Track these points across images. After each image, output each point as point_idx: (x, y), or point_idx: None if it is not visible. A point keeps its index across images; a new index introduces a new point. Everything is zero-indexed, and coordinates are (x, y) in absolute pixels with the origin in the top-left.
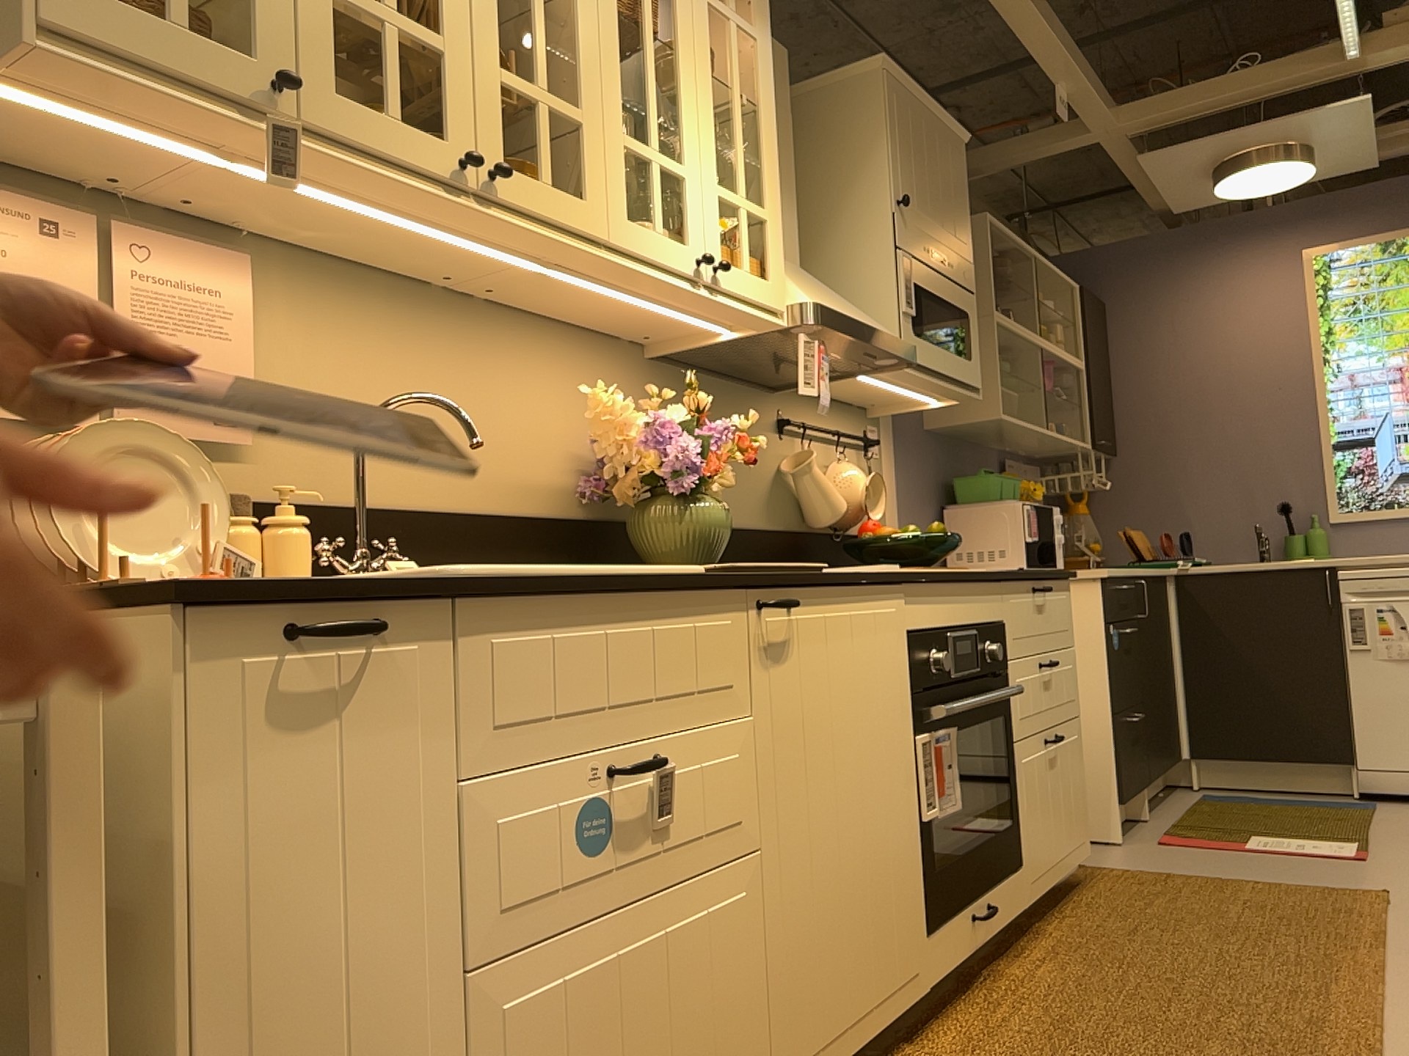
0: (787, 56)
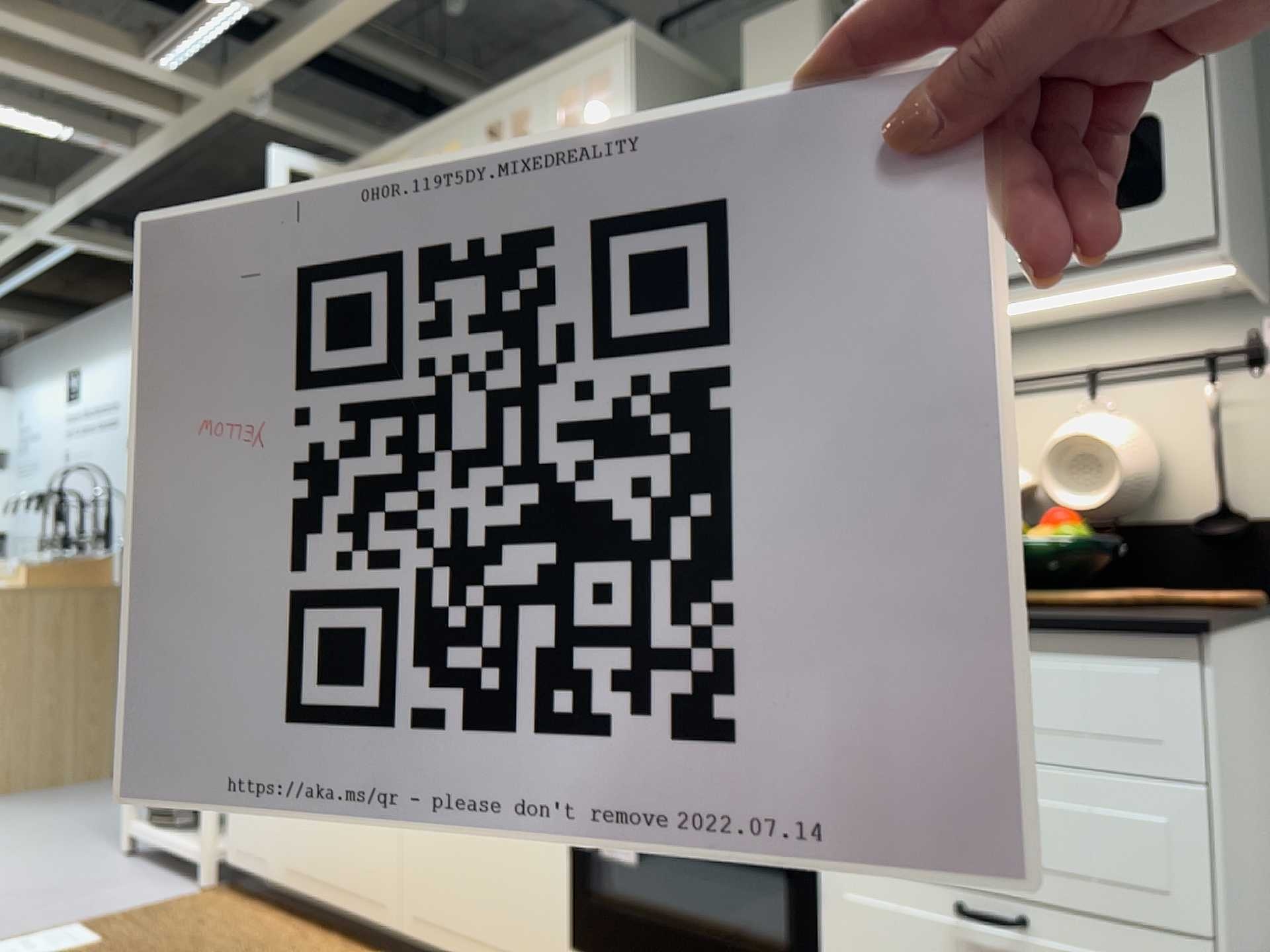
0: (807, 1)
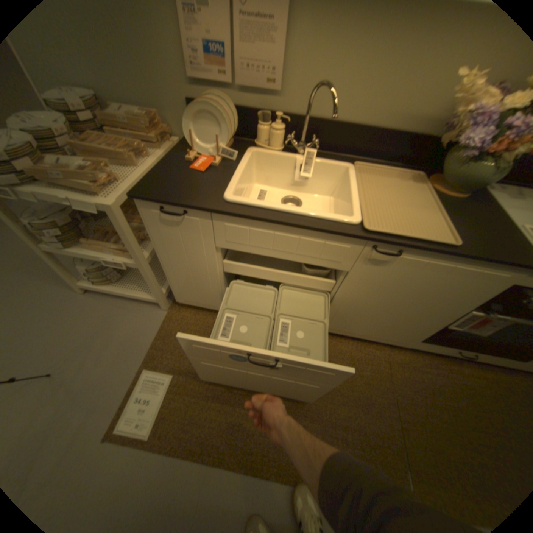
0: None
